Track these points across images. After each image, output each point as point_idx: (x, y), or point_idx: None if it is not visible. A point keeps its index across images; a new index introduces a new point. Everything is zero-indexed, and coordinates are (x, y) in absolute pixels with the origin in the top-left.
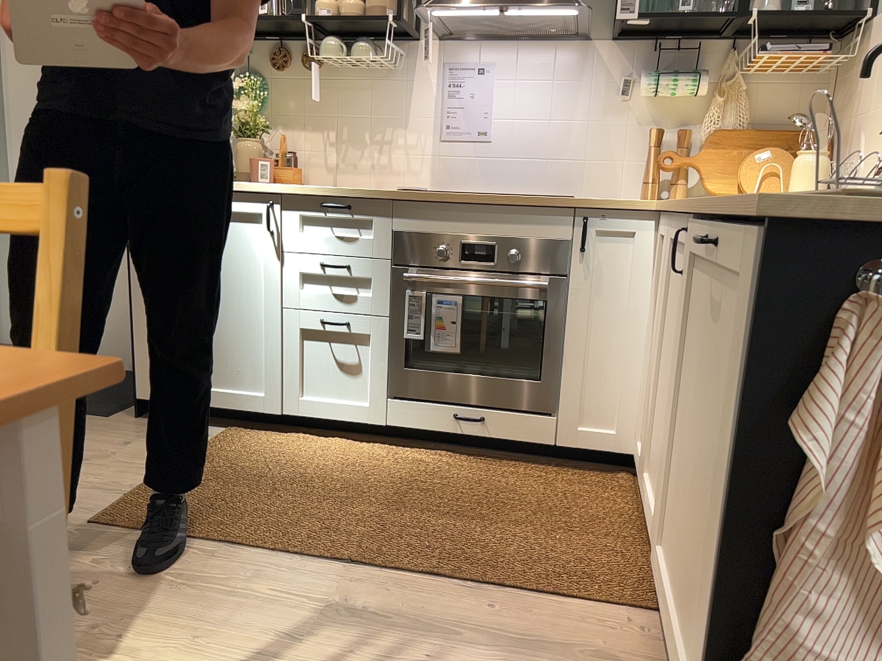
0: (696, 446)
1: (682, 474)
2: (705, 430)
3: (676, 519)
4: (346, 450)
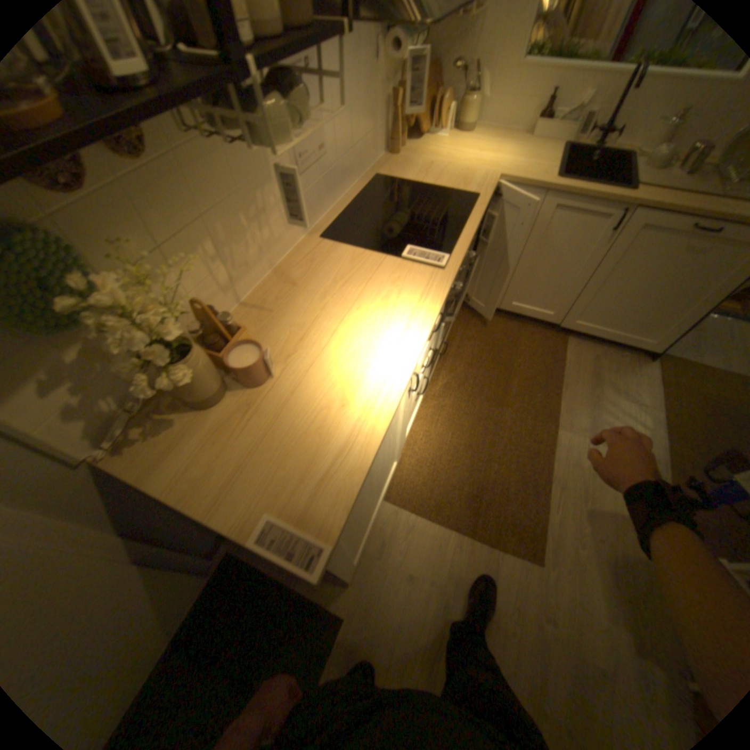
0: (653, 289)
1: (620, 297)
2: (671, 284)
3: (610, 310)
4: (431, 422)
